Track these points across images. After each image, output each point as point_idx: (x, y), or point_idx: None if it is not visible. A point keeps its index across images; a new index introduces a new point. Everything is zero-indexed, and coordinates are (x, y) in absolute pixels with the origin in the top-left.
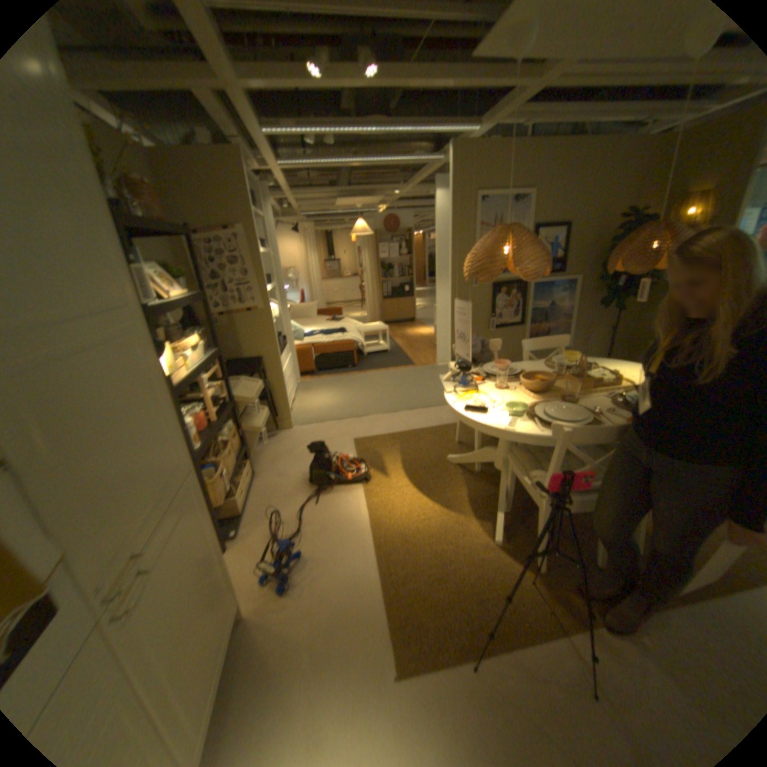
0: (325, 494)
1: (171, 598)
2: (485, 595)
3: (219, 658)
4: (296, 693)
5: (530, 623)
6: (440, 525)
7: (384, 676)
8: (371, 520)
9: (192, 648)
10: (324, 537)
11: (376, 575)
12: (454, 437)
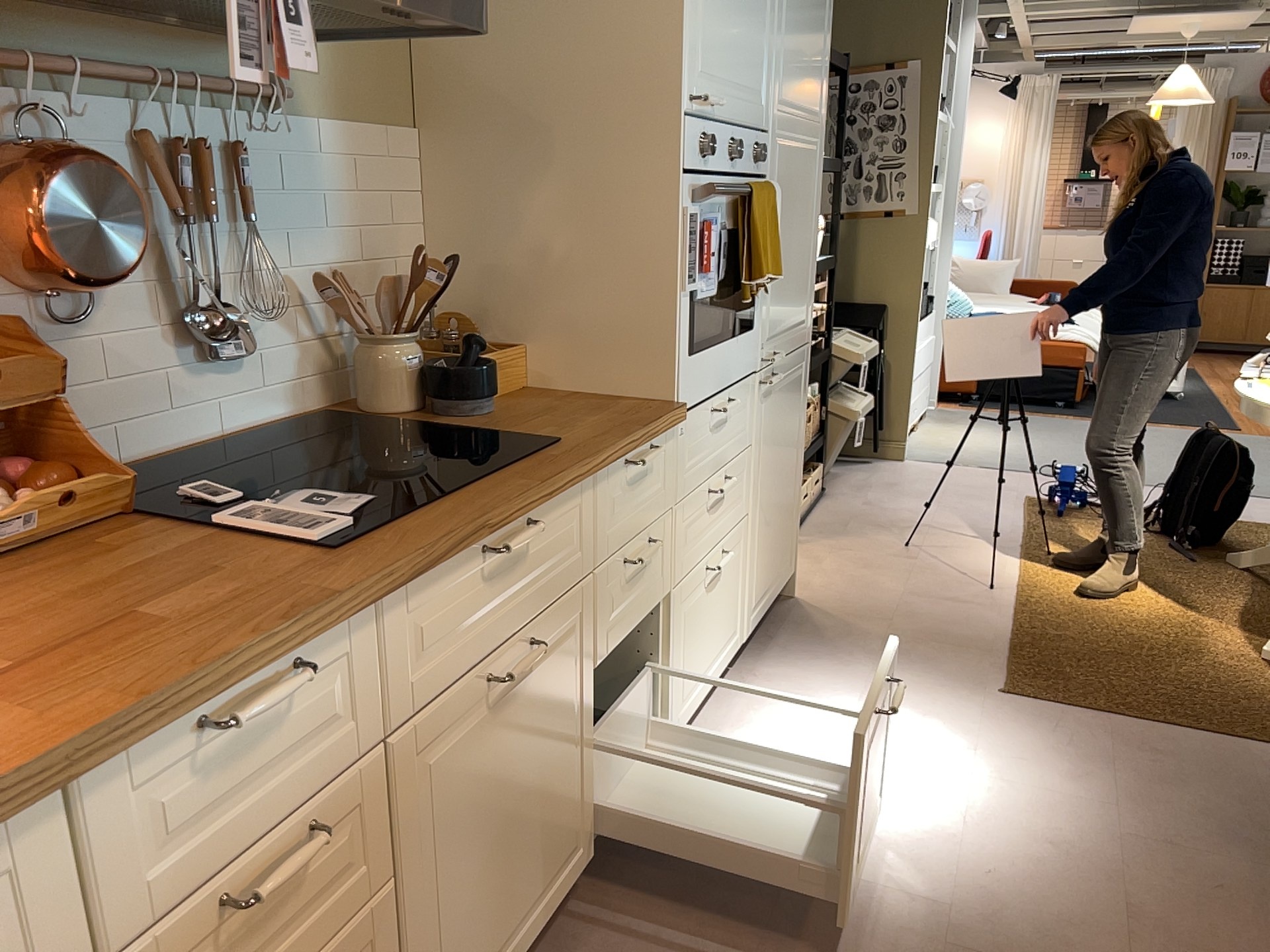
0: (942, 537)
1: (776, 433)
2: (1194, 686)
3: (775, 578)
4: (856, 657)
5: (1263, 727)
6: (1153, 615)
7: (981, 684)
8: (1019, 578)
9: (771, 514)
10: (928, 572)
11: (1004, 622)
12: (1263, 541)
